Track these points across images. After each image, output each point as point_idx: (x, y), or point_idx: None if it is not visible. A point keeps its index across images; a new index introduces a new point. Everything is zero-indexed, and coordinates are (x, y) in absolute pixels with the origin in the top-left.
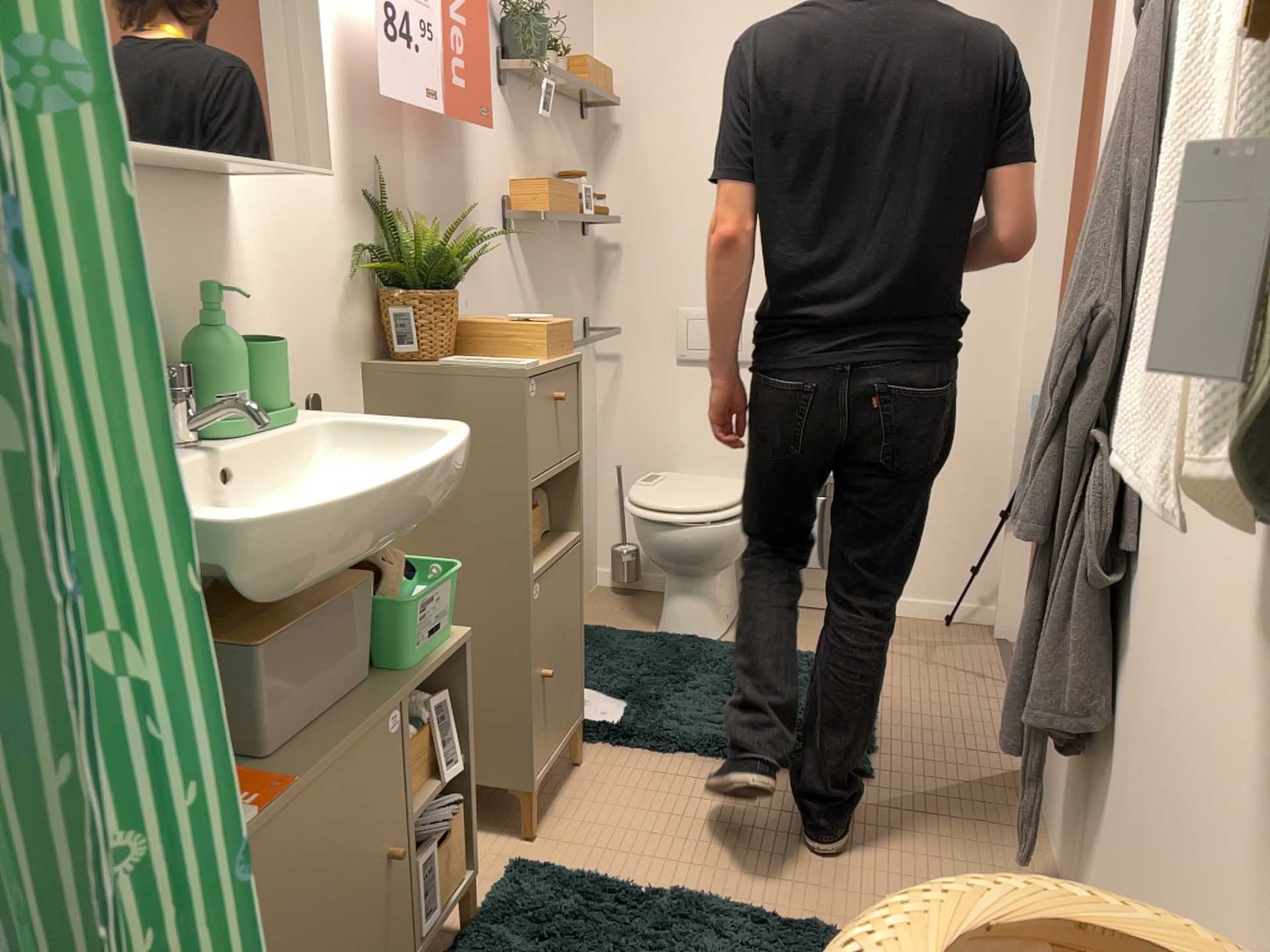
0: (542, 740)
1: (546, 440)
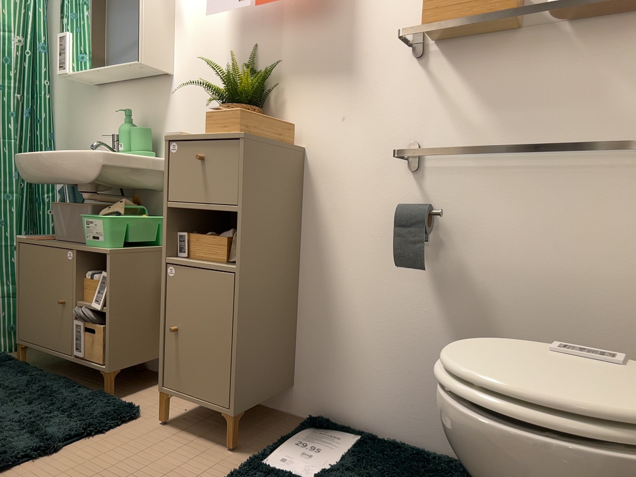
0: (168, 369)
1: (184, 182)
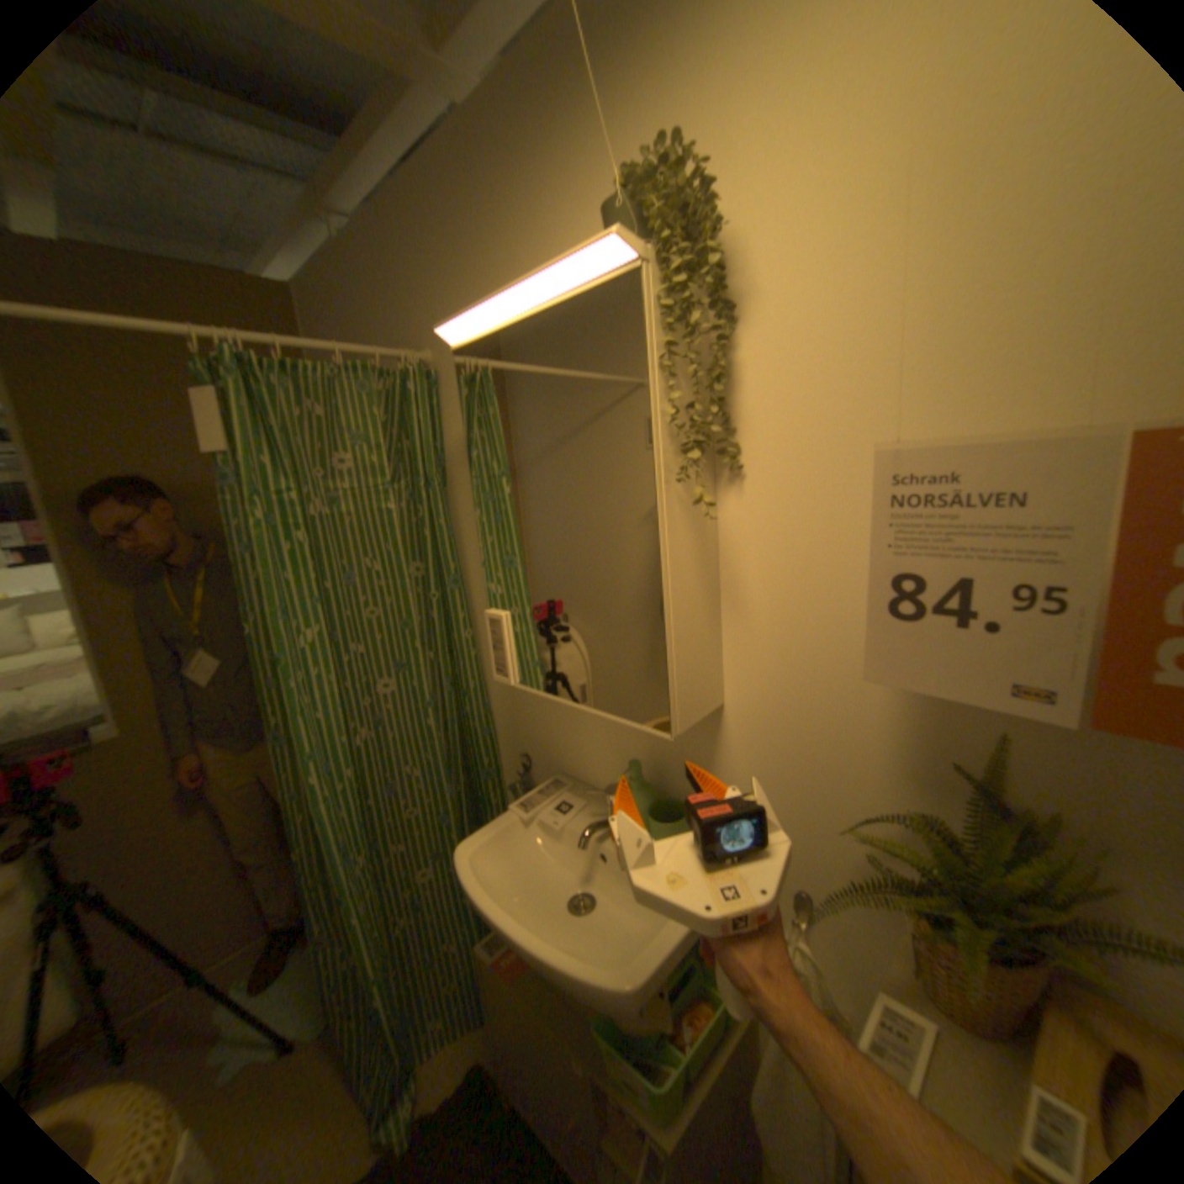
0: None
1: None
